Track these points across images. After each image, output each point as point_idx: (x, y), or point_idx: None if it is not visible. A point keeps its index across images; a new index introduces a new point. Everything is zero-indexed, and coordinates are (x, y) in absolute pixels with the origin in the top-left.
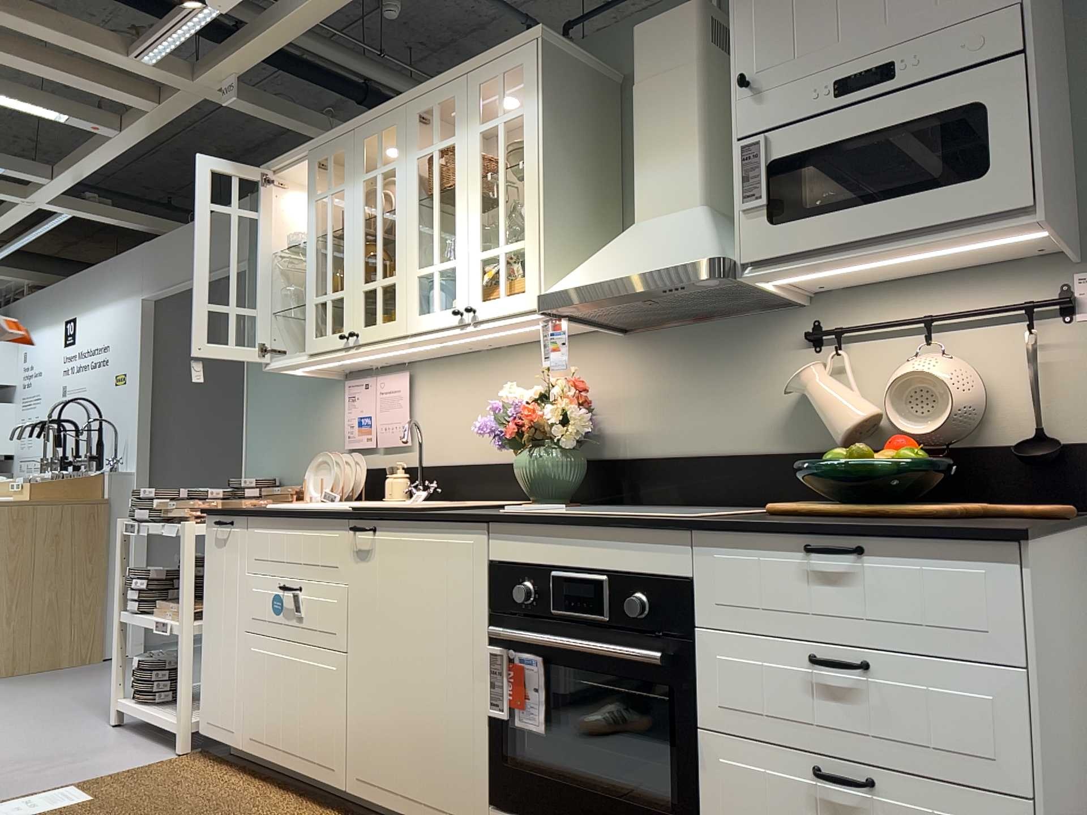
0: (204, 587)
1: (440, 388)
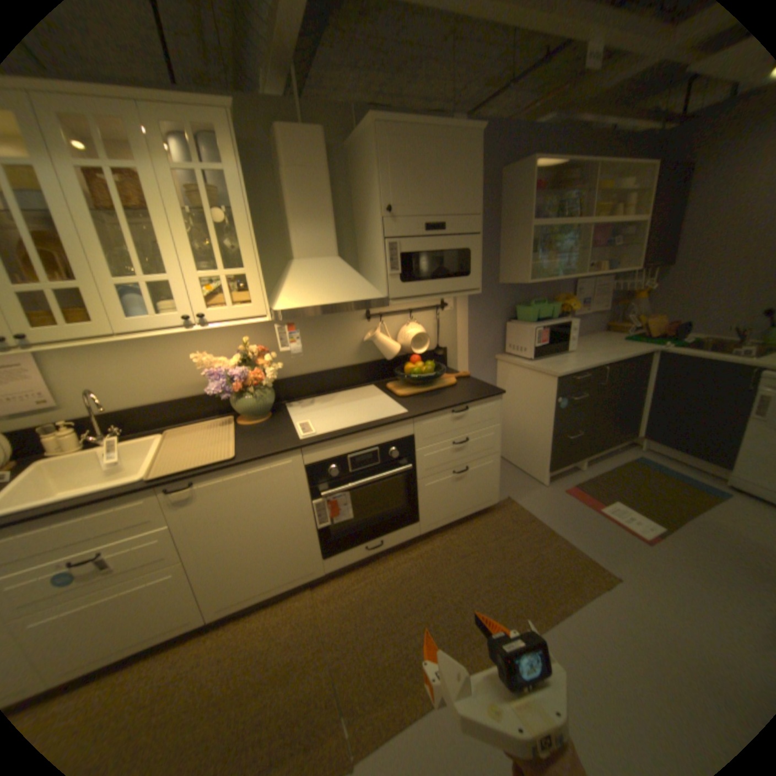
0: None
1: (82, 357)
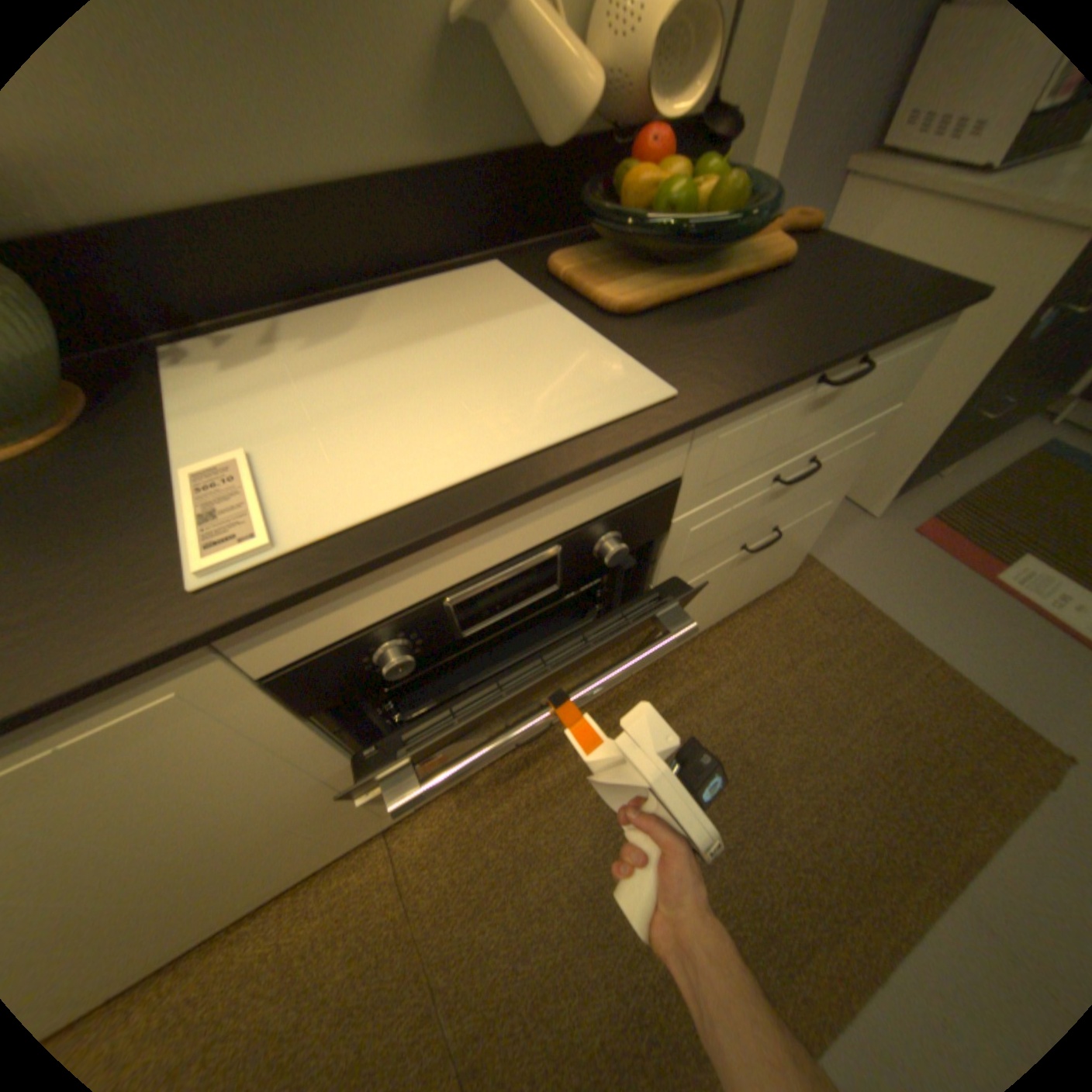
0: None
1: None
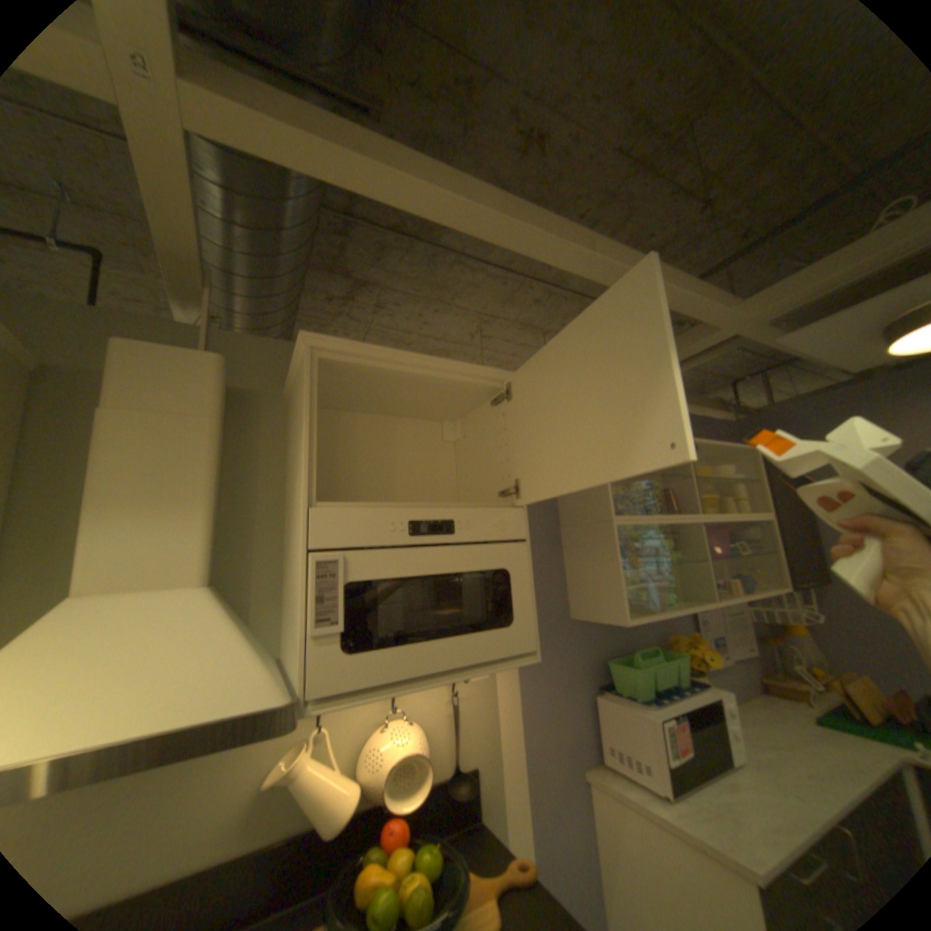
0: None
1: None
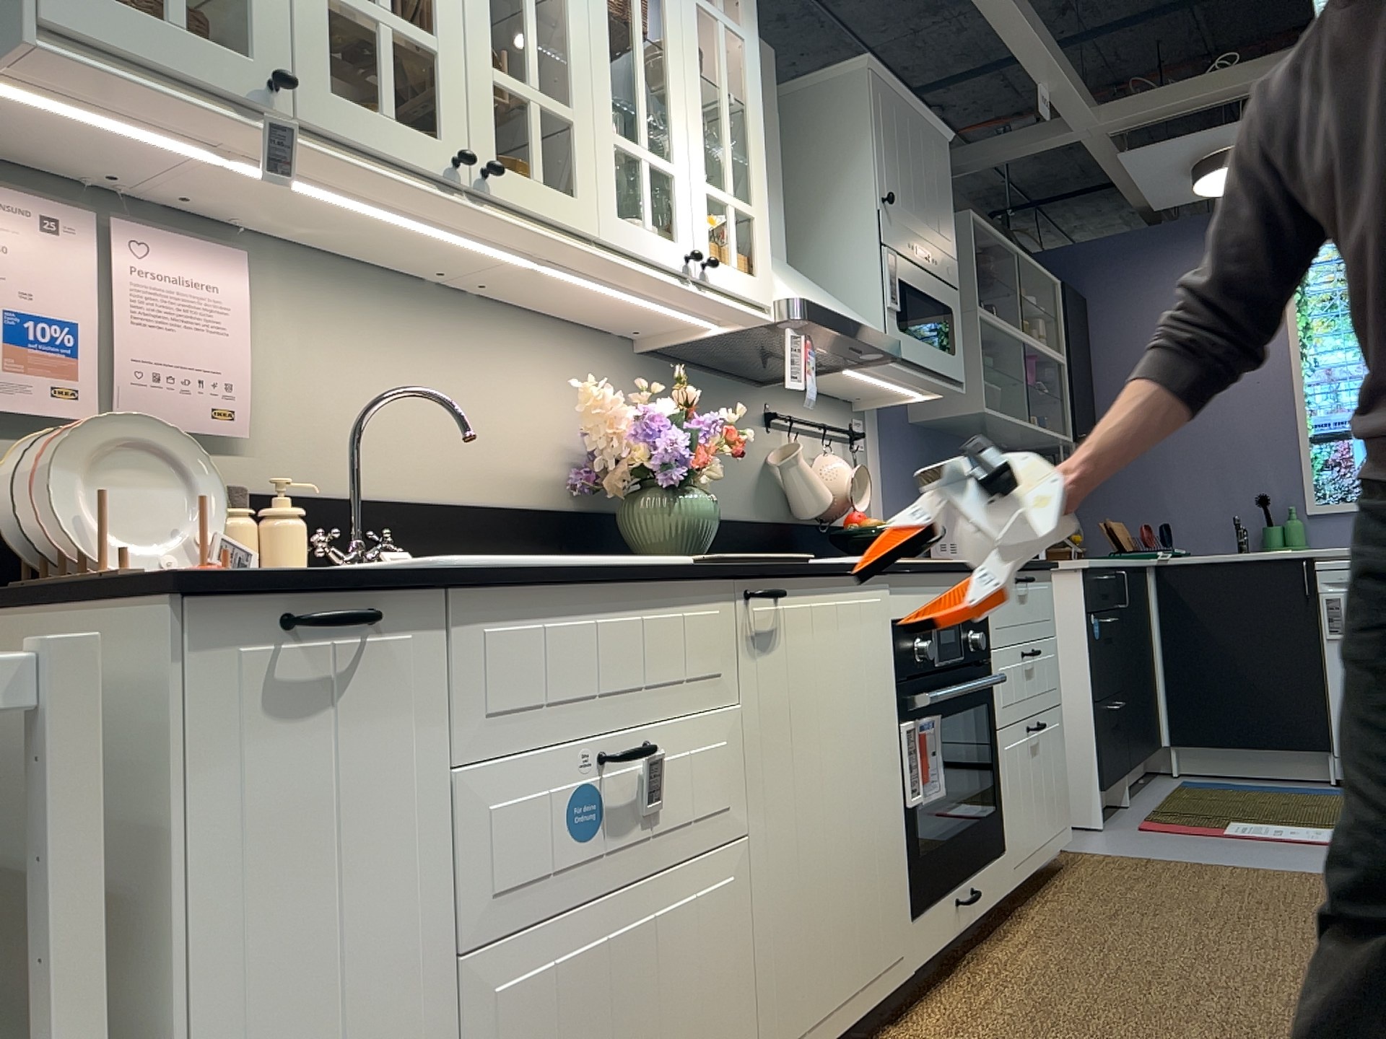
0: (171, 917)
1: (328, 323)
